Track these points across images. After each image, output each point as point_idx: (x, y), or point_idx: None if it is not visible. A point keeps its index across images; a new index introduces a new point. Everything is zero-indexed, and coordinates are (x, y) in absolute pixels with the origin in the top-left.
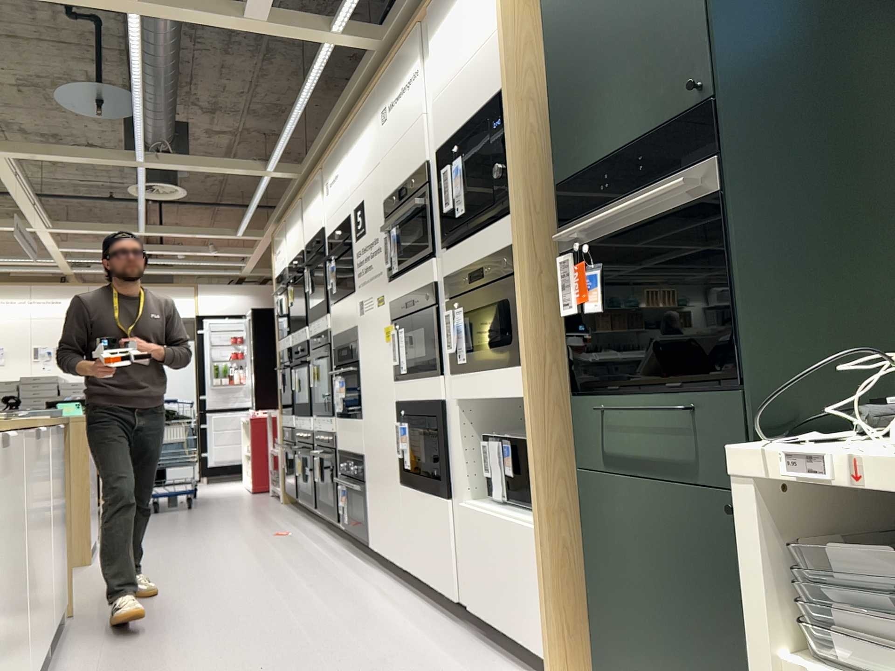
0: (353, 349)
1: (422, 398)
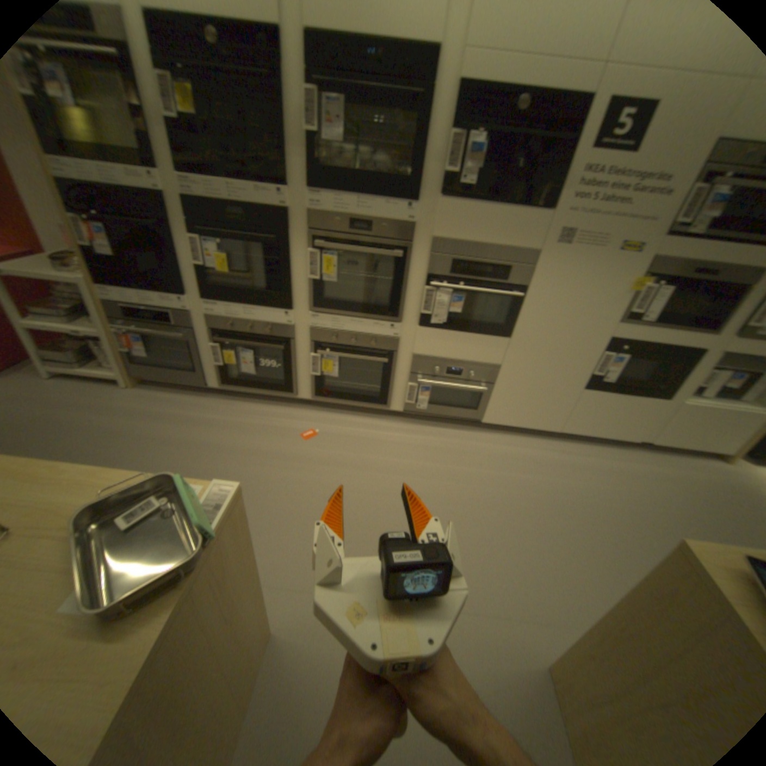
0: (518, 272)
1: (671, 342)
